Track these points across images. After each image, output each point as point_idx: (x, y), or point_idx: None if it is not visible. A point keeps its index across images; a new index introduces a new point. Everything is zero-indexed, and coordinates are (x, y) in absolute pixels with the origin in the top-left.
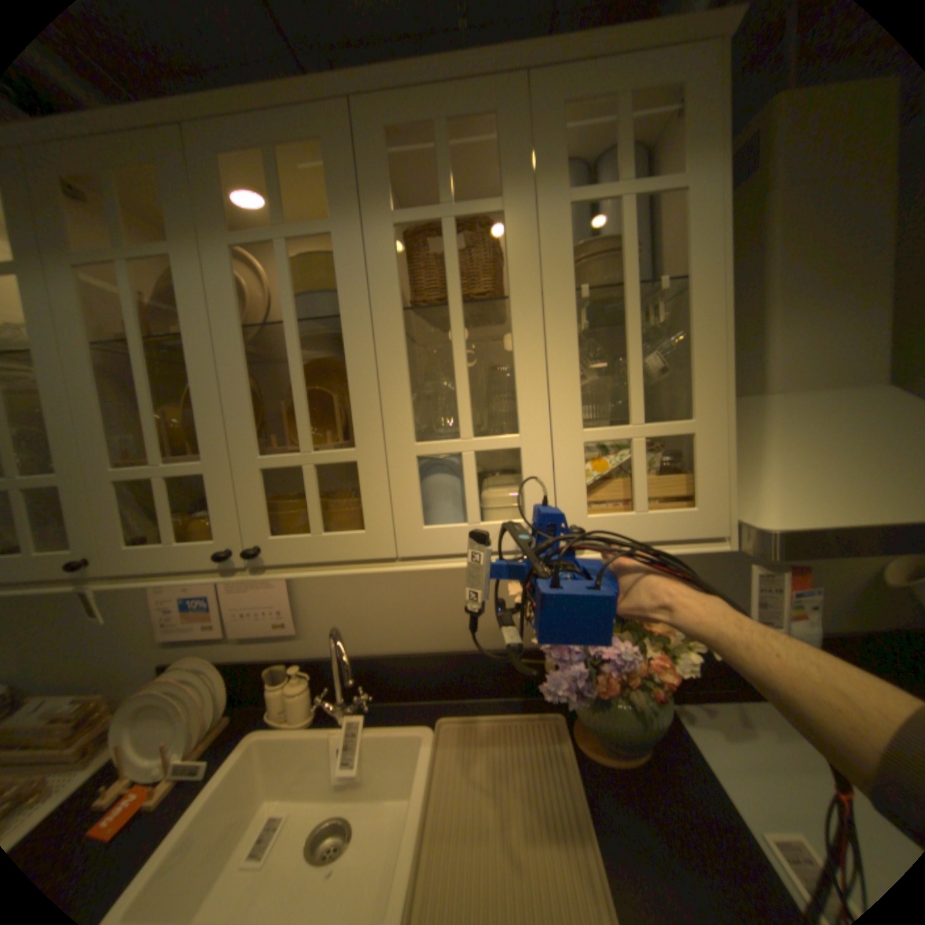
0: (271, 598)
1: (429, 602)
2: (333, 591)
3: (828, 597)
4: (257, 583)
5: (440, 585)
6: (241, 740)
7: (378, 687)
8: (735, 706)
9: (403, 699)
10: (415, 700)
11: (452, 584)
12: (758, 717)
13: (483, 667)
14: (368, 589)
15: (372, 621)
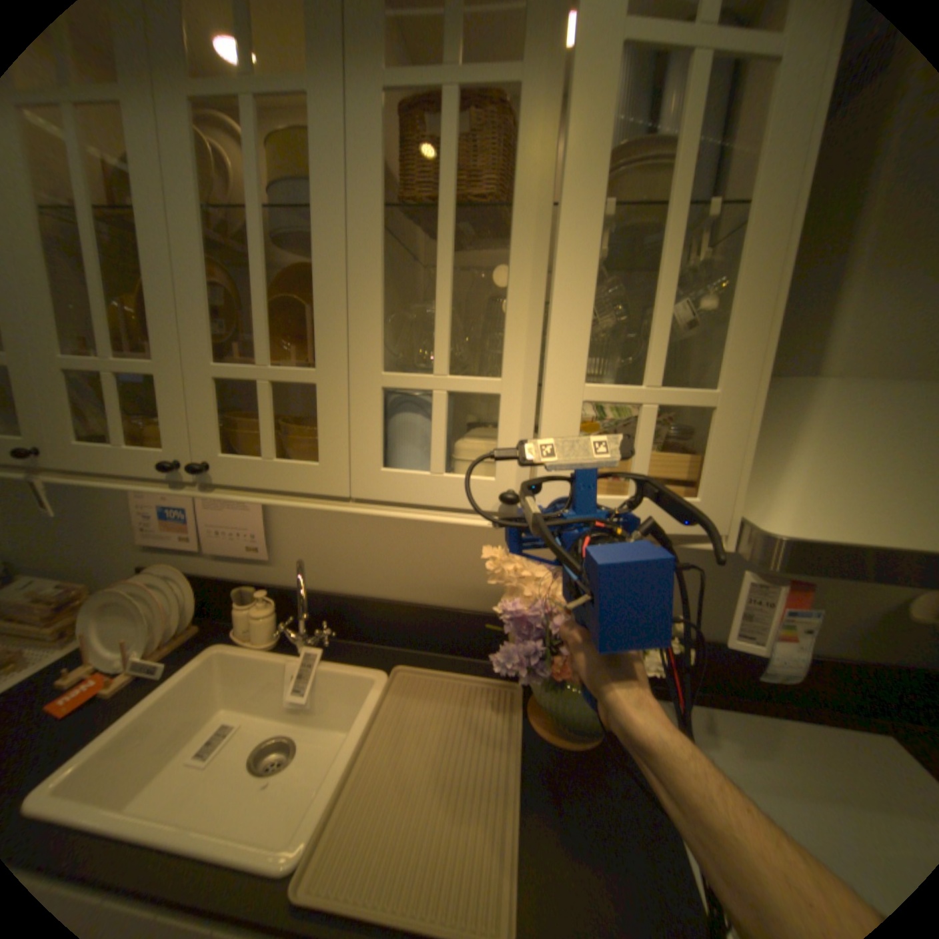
0: (247, 521)
1: (405, 551)
2: (310, 524)
3: (839, 619)
4: (234, 504)
5: (418, 536)
6: (205, 650)
7: (345, 625)
8: (706, 711)
9: (368, 640)
10: (380, 643)
11: (431, 537)
12: (727, 726)
13: (452, 624)
14: (345, 528)
15: (346, 561)
